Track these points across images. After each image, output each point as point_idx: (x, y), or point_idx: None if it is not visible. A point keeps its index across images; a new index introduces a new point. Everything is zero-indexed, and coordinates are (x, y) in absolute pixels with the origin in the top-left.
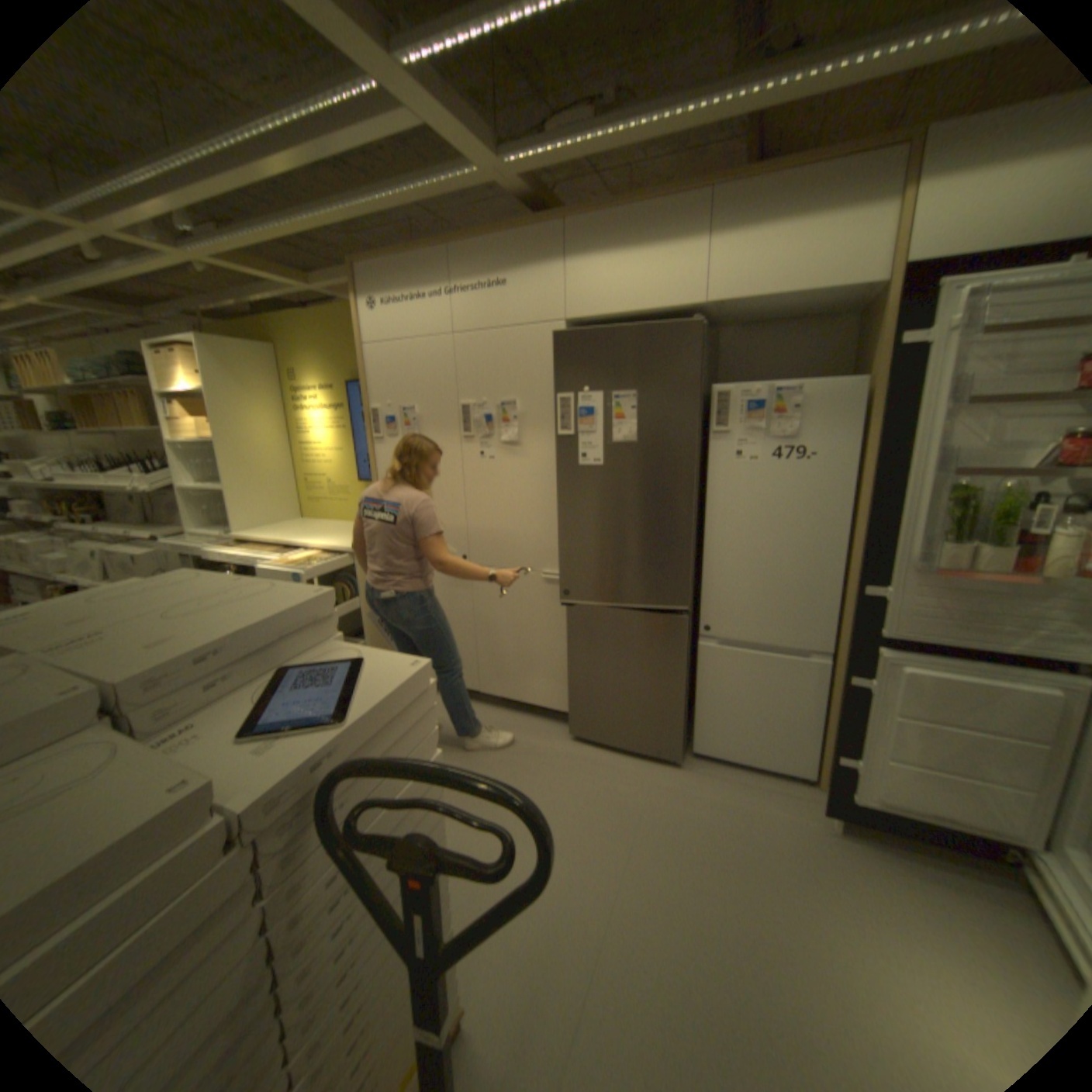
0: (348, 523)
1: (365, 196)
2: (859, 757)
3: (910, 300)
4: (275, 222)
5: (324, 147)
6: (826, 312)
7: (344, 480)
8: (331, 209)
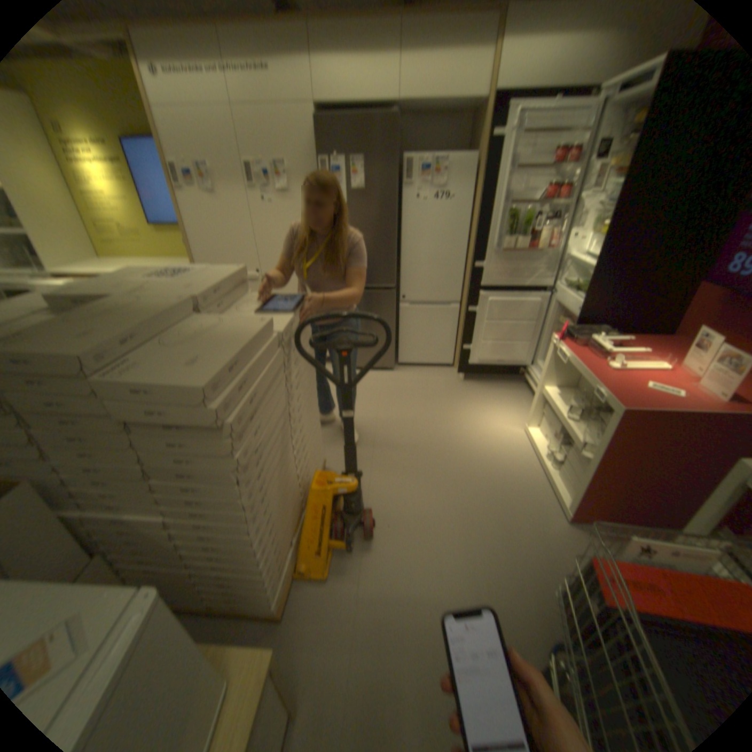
0: (144, 256)
1: None
2: (470, 342)
3: (497, 109)
4: None
5: None
6: (457, 108)
7: (132, 221)
8: None
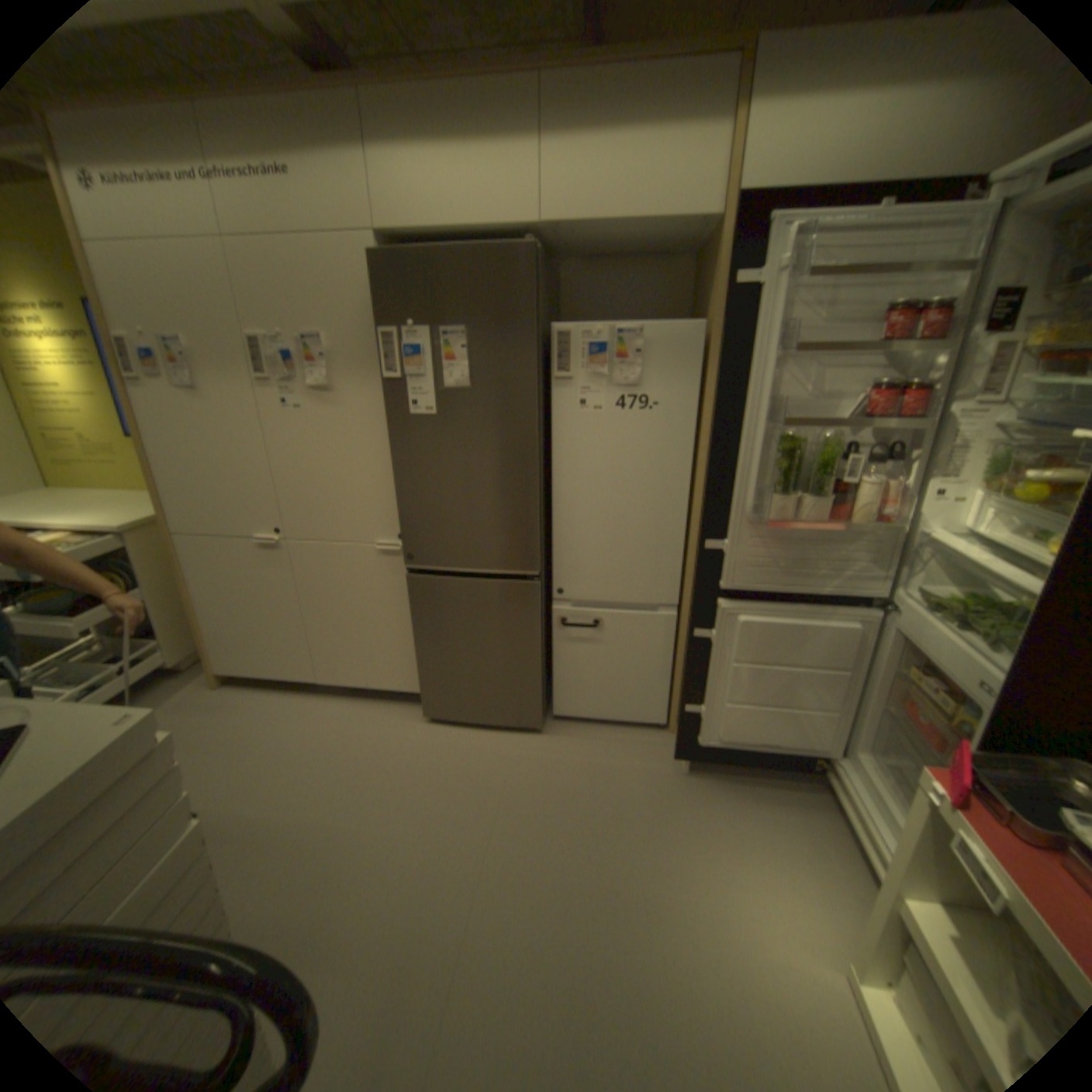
0: (120, 493)
1: None
2: (701, 701)
3: (743, 237)
4: None
5: None
6: (665, 251)
7: (105, 436)
8: None
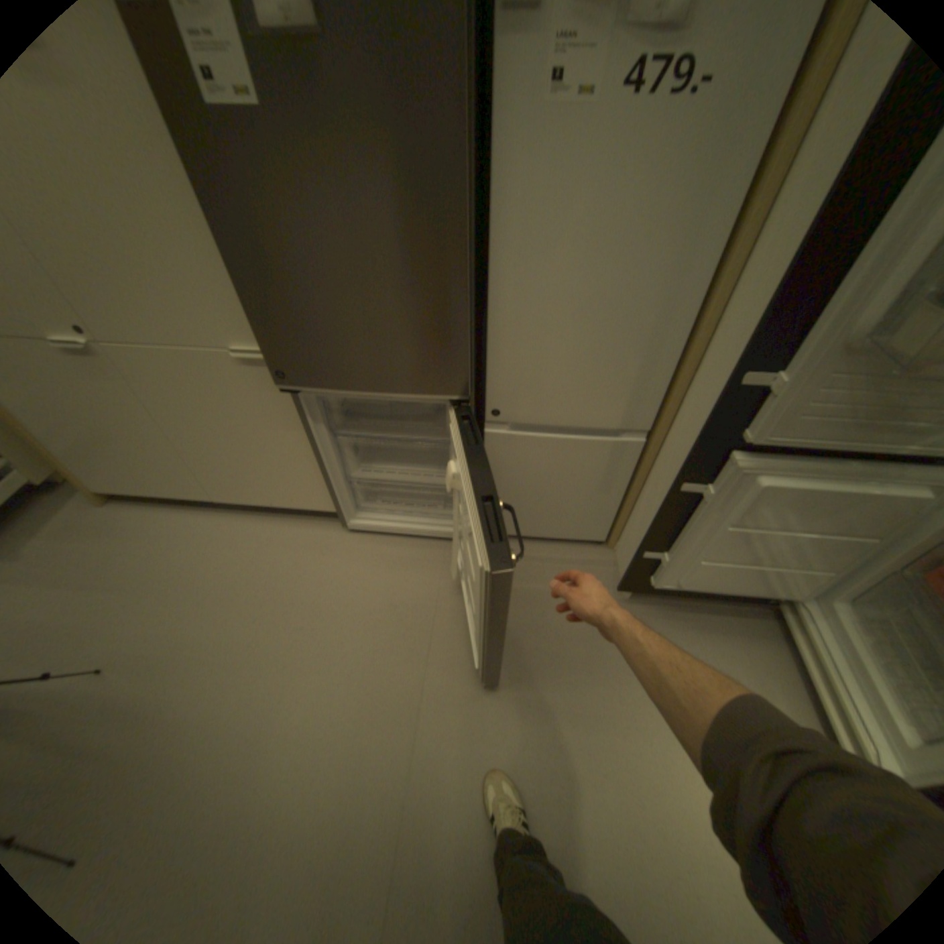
0: None
1: None
2: (665, 549)
3: None
4: None
5: None
6: None
7: None
8: None
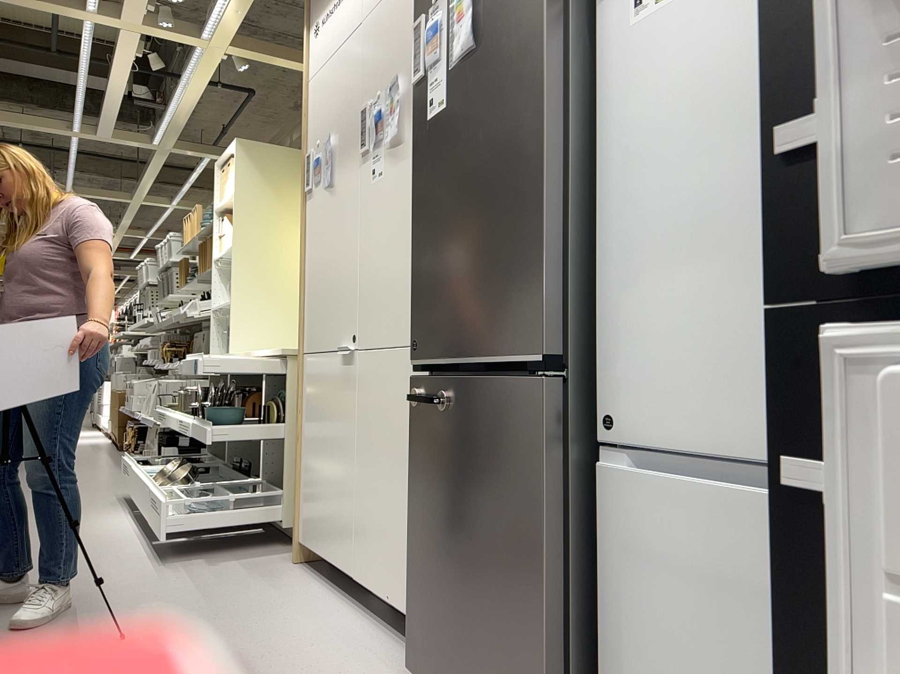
0: None
1: None
2: None
3: None
4: None
5: None
6: None
7: None
8: None
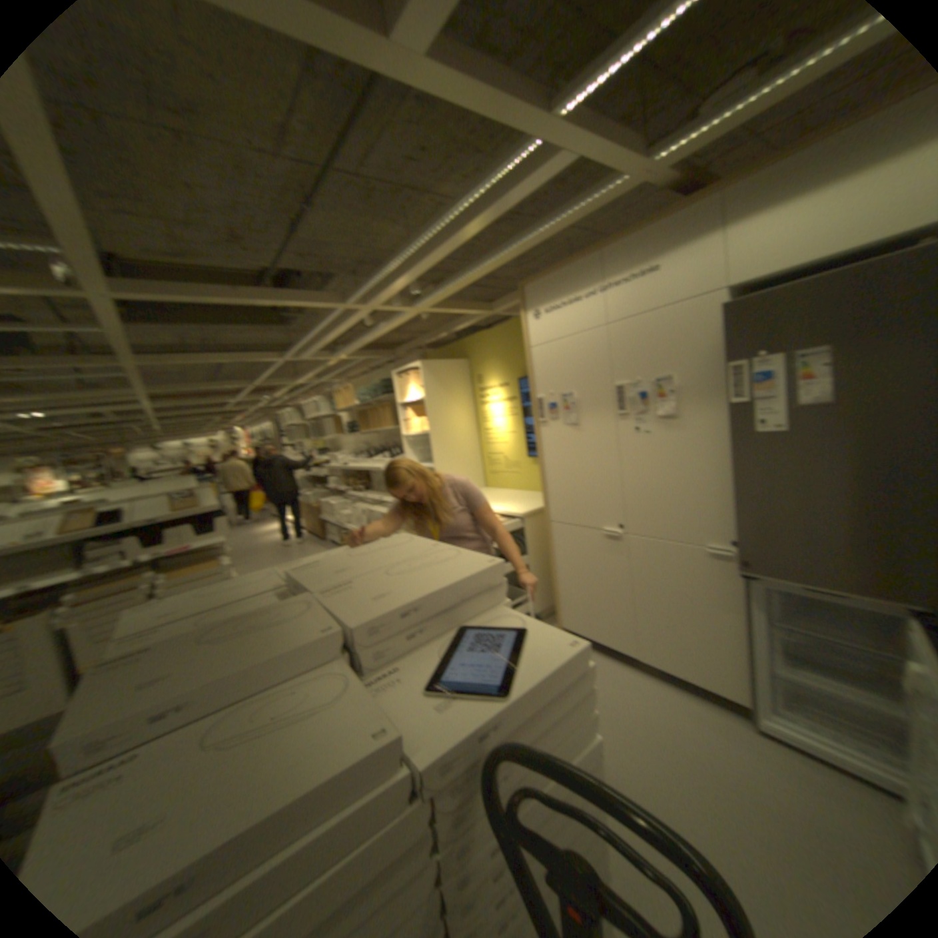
0: (521, 492)
1: (533, 233)
2: None
3: None
4: (471, 273)
5: (503, 207)
6: None
7: (518, 457)
8: (508, 251)
